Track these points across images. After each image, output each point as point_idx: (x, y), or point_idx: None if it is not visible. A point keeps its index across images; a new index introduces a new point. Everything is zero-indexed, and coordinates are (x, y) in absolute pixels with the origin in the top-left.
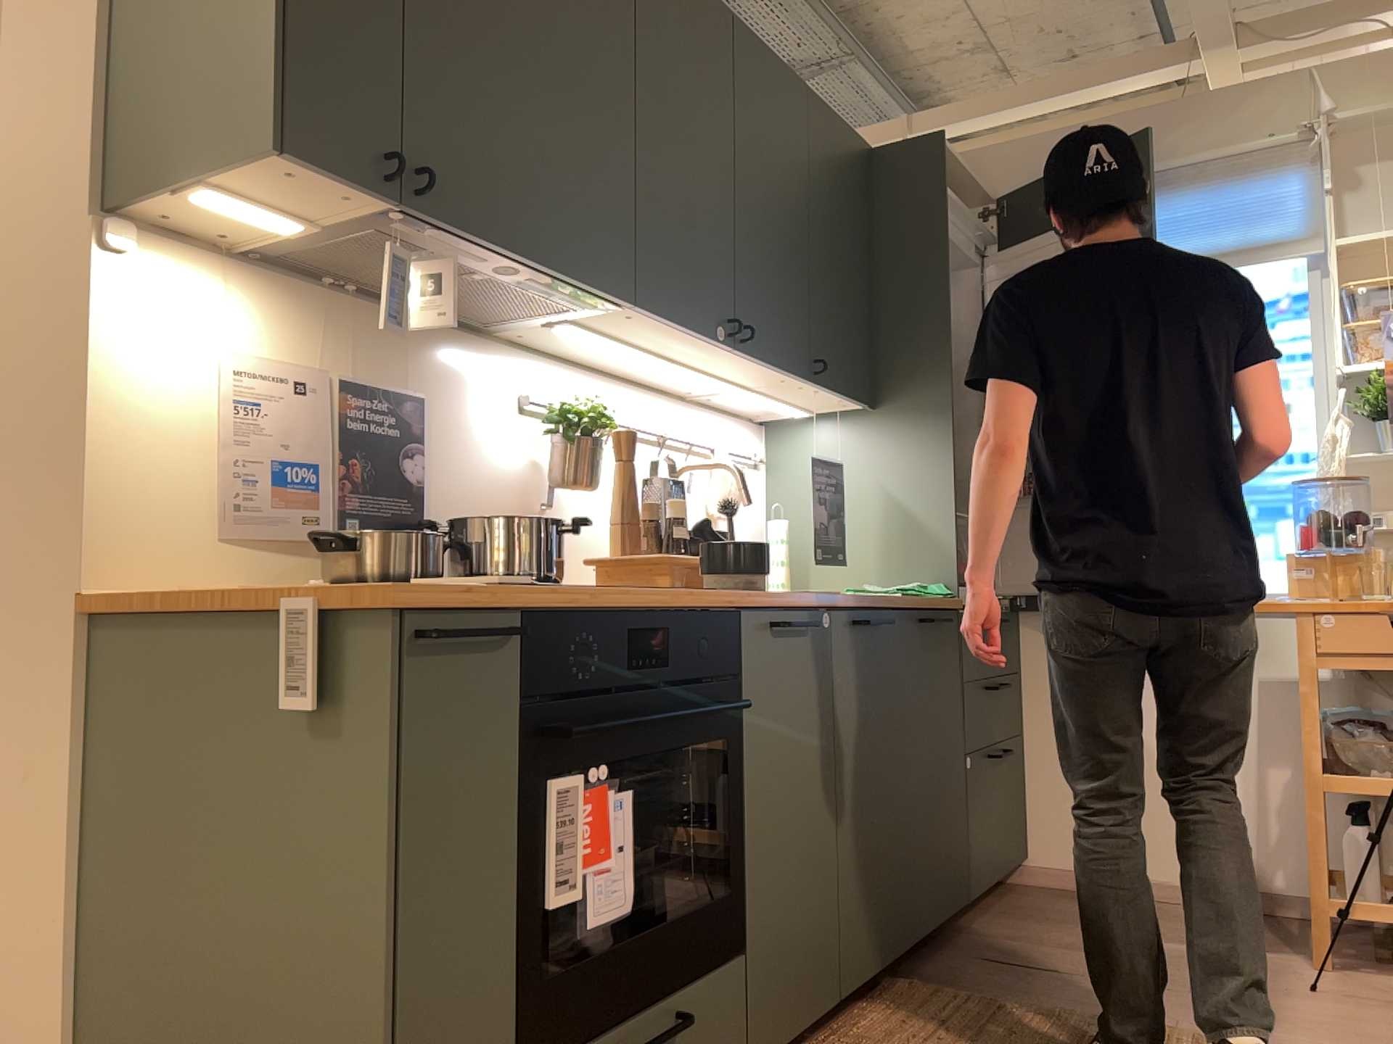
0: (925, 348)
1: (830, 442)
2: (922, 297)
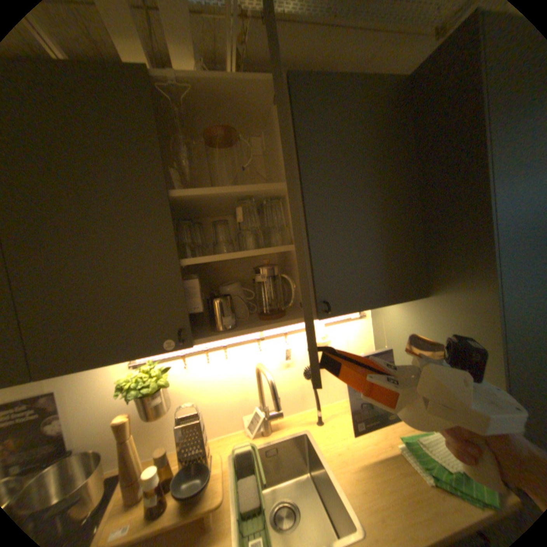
0: (468, 250)
1: (402, 311)
2: (464, 202)
